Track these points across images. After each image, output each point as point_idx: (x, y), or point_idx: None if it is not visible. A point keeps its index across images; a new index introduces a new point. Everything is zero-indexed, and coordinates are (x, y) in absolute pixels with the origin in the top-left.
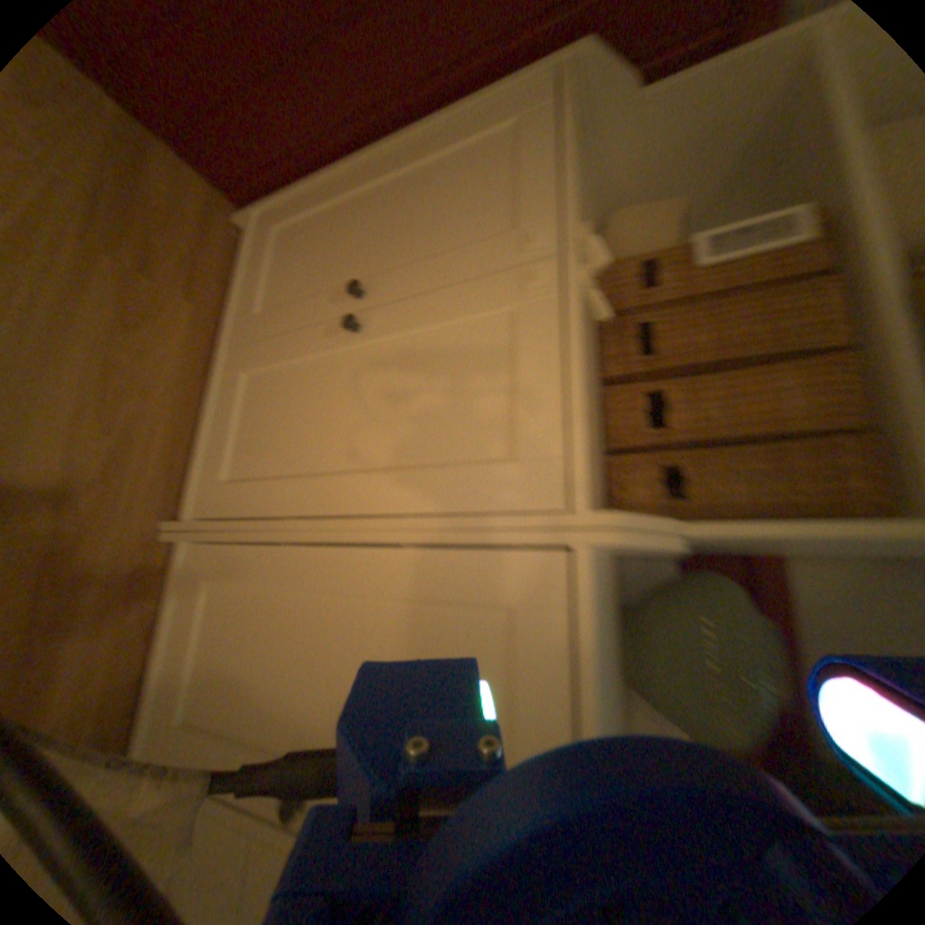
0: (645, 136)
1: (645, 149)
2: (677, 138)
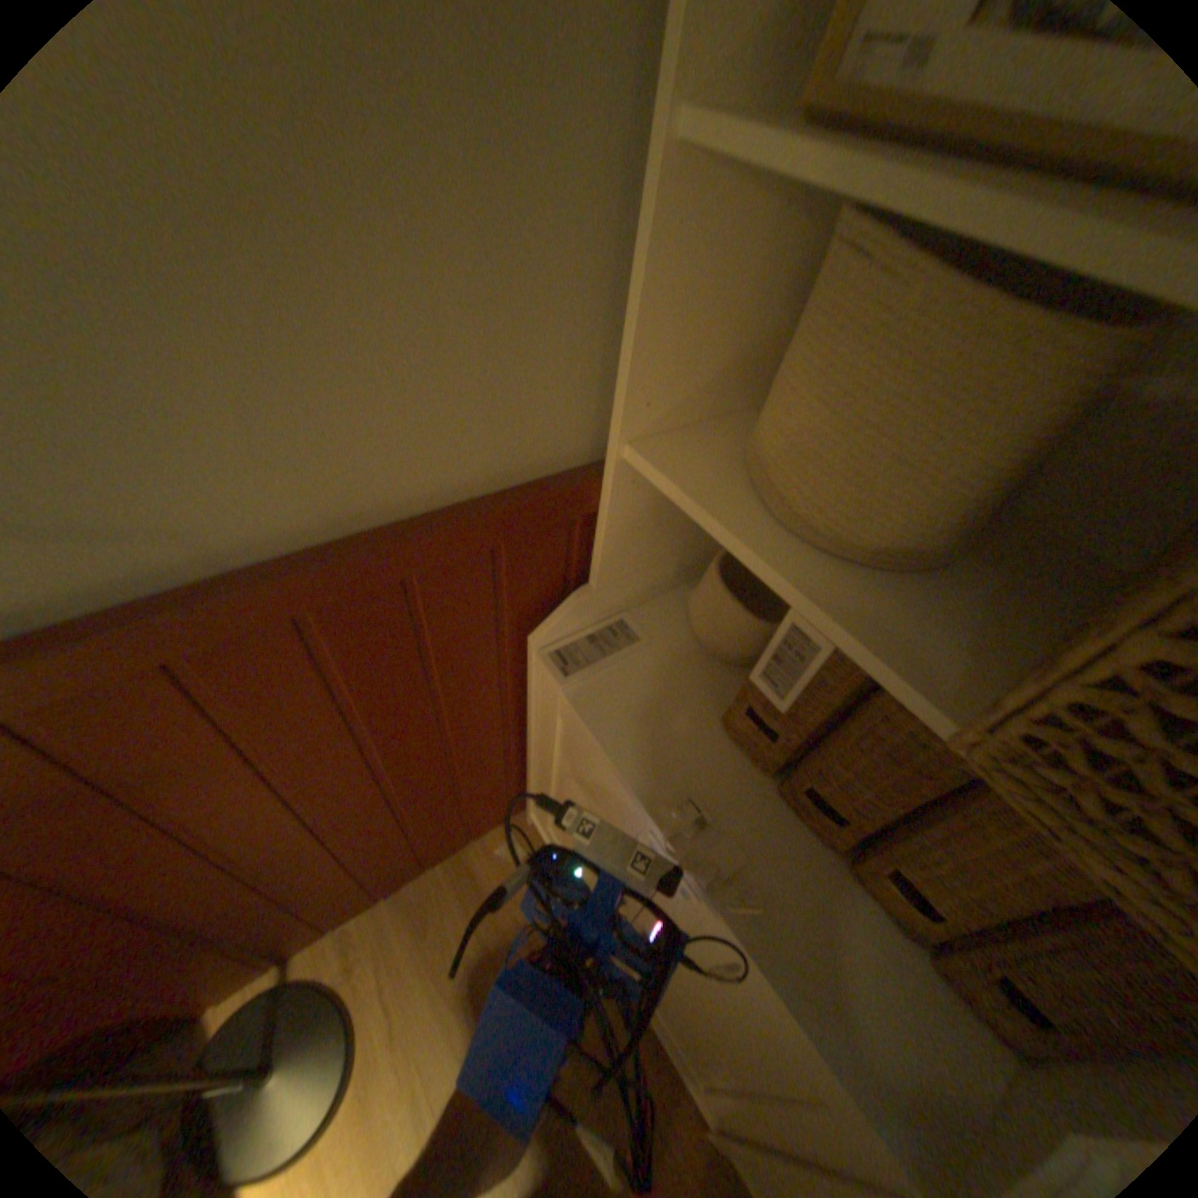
0: (626, 576)
1: (638, 571)
2: (645, 546)
